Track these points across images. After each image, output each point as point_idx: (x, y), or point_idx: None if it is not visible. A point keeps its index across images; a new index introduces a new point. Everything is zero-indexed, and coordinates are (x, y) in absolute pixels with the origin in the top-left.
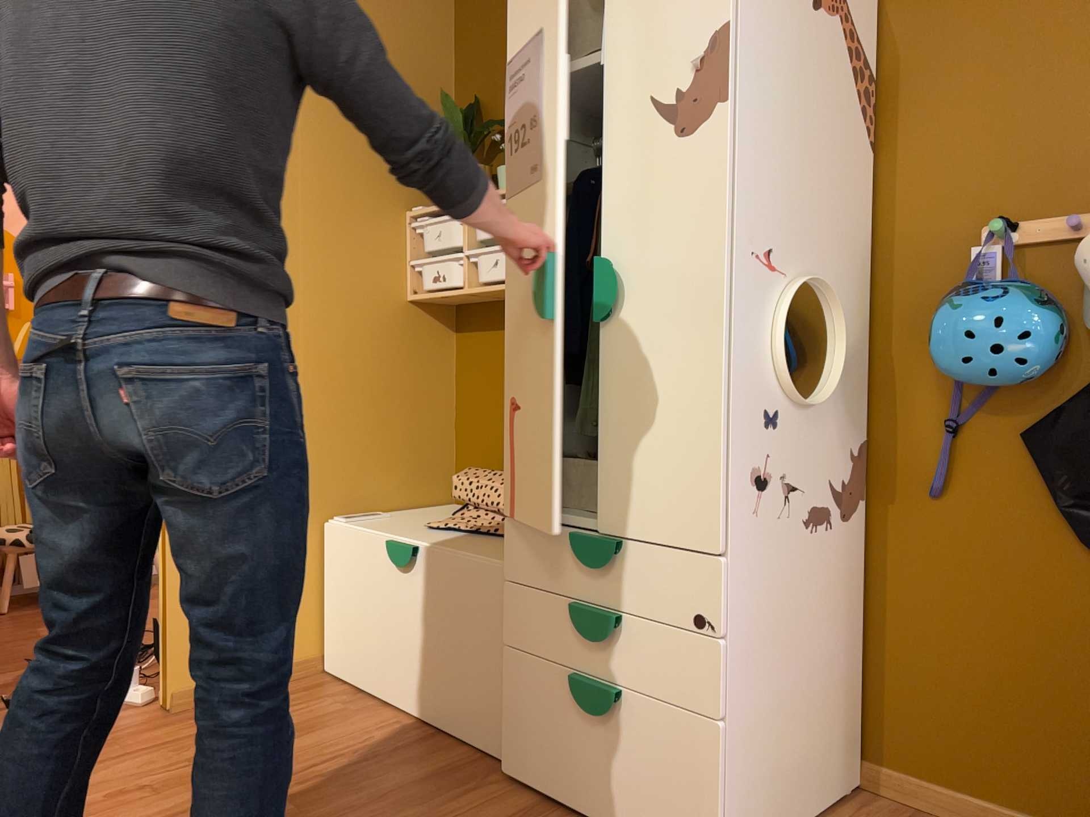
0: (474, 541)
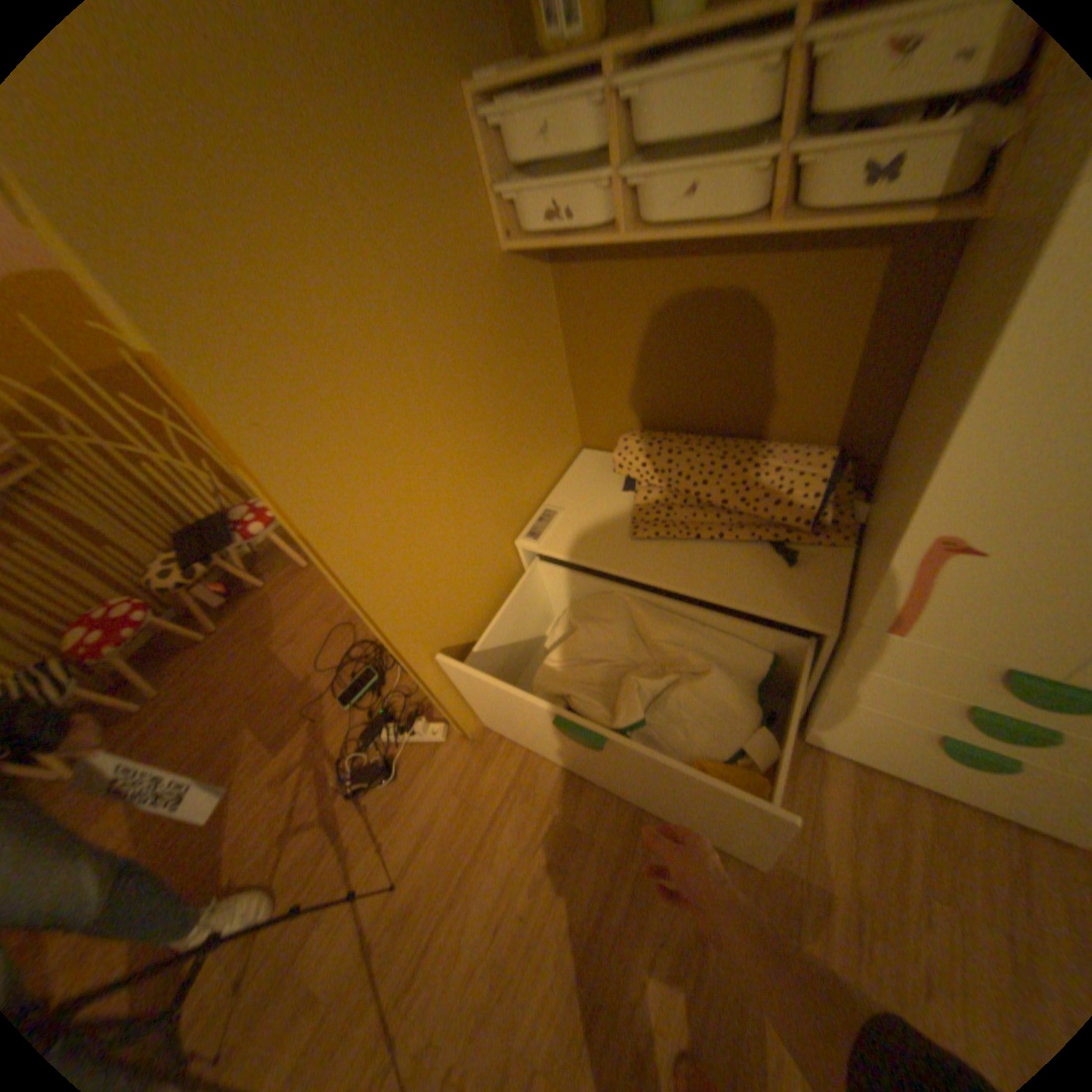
0: (715, 563)
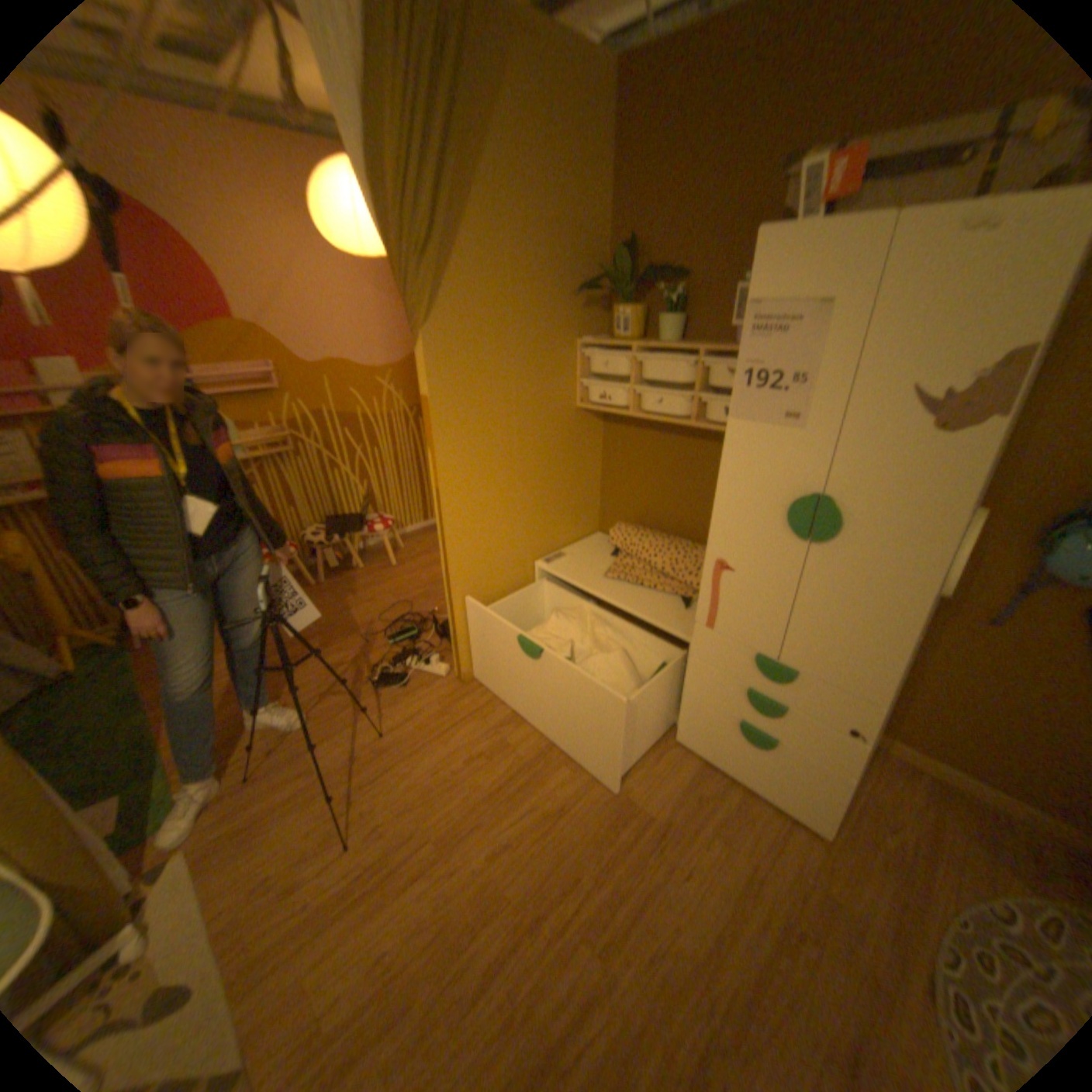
0: (645, 599)
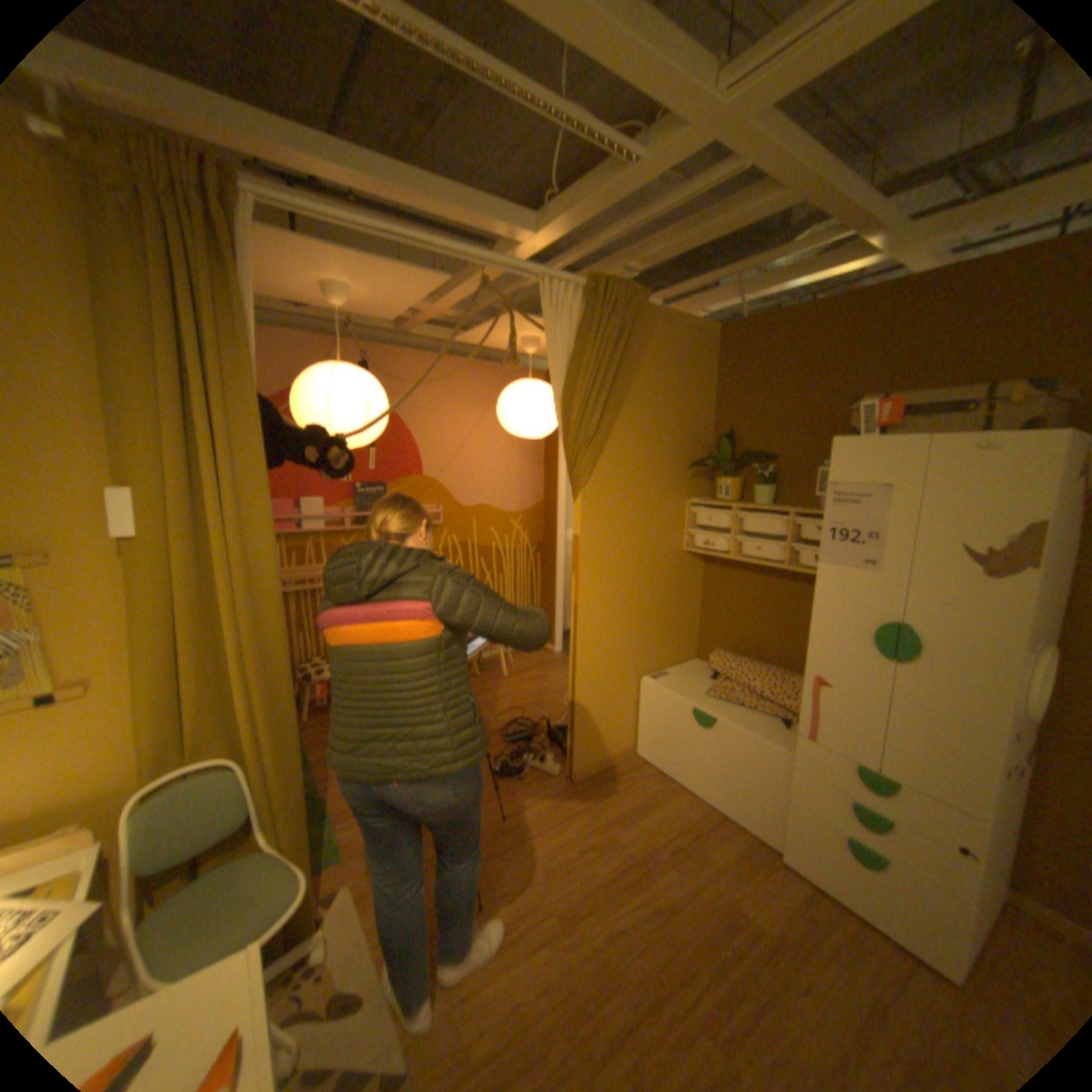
0: (747, 717)
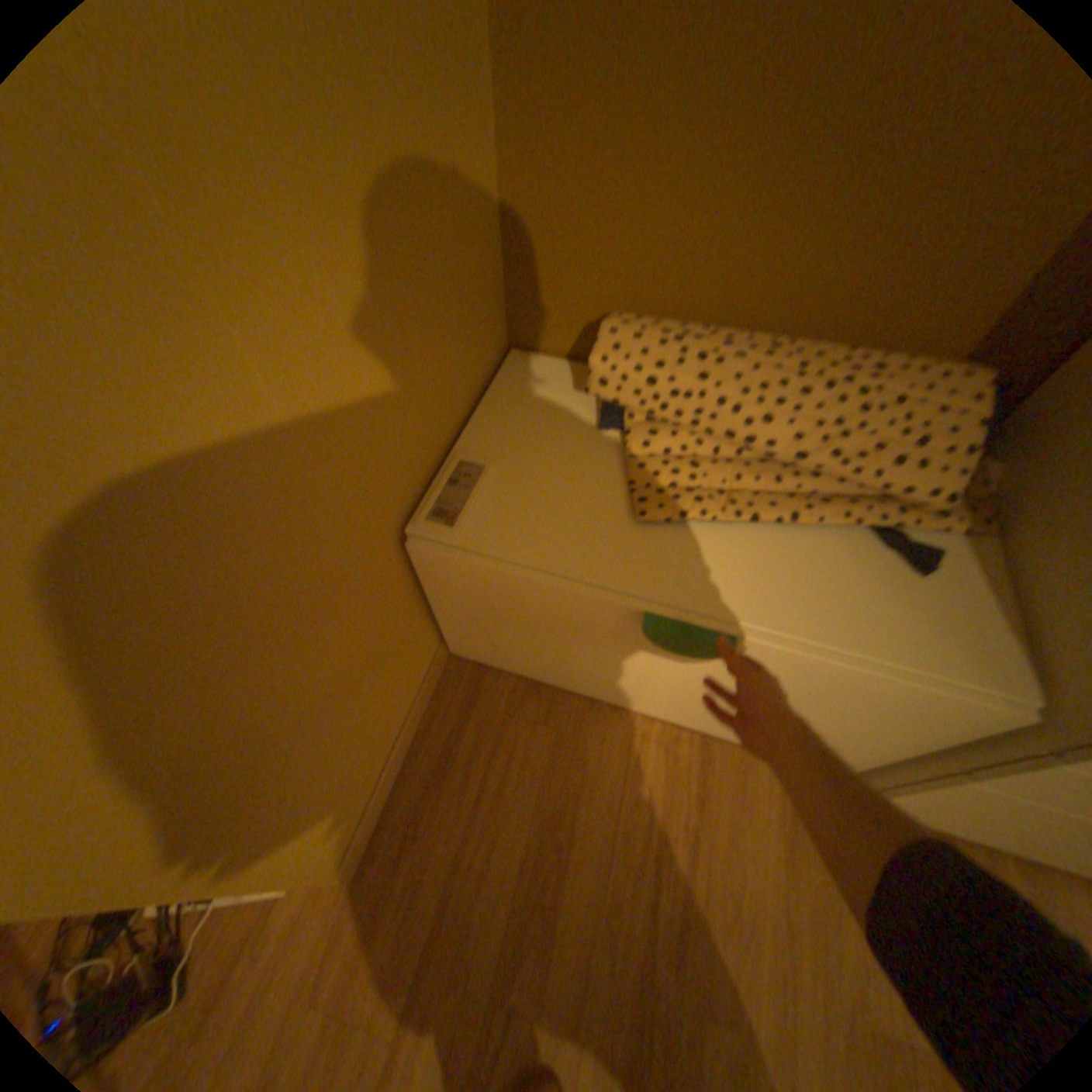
0: (797, 569)
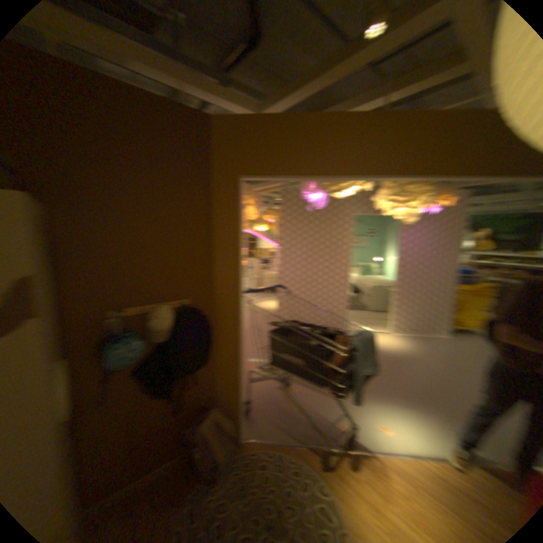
0: None
